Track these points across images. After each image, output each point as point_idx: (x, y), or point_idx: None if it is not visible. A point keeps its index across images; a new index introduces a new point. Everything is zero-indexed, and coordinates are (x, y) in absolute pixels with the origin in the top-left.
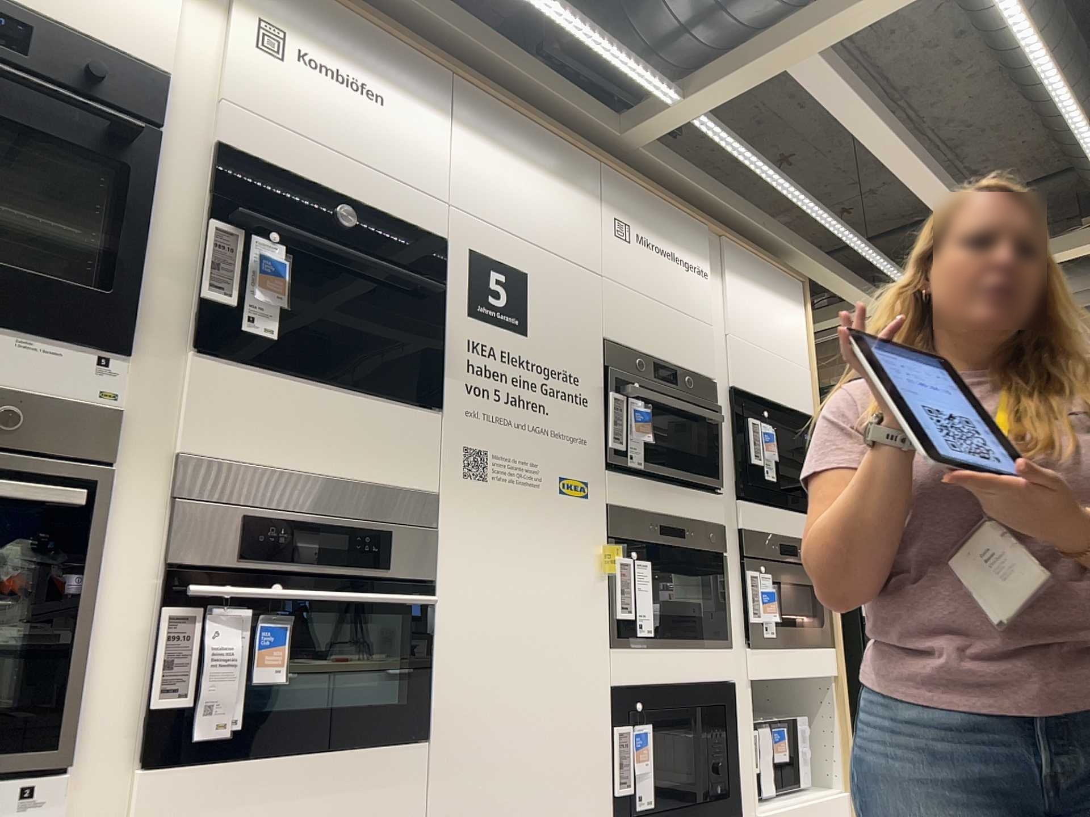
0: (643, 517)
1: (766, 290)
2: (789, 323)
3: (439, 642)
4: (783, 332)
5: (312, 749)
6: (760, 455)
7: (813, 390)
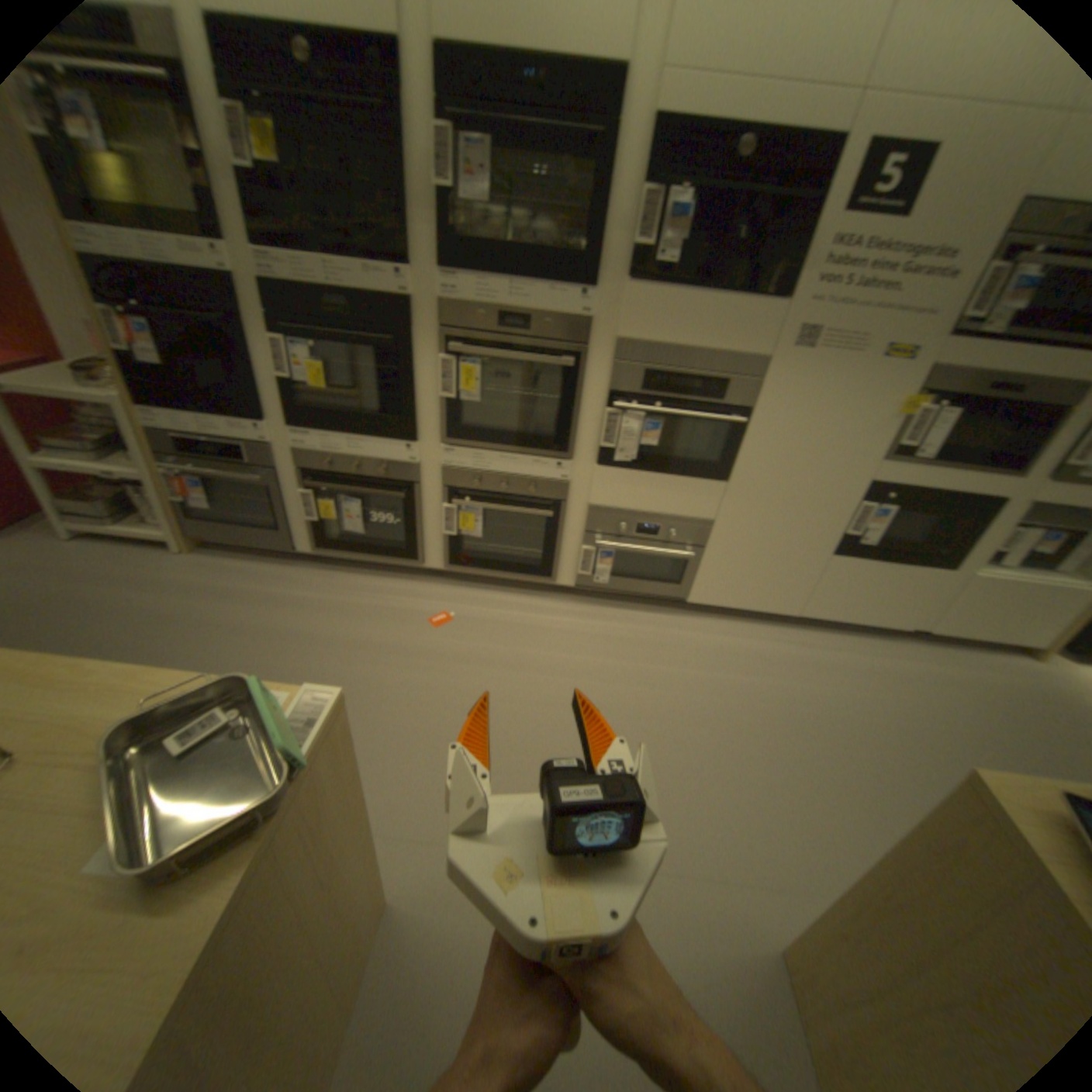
0: (972, 375)
1: None
2: None
3: (746, 439)
4: None
5: (666, 473)
6: None
7: None
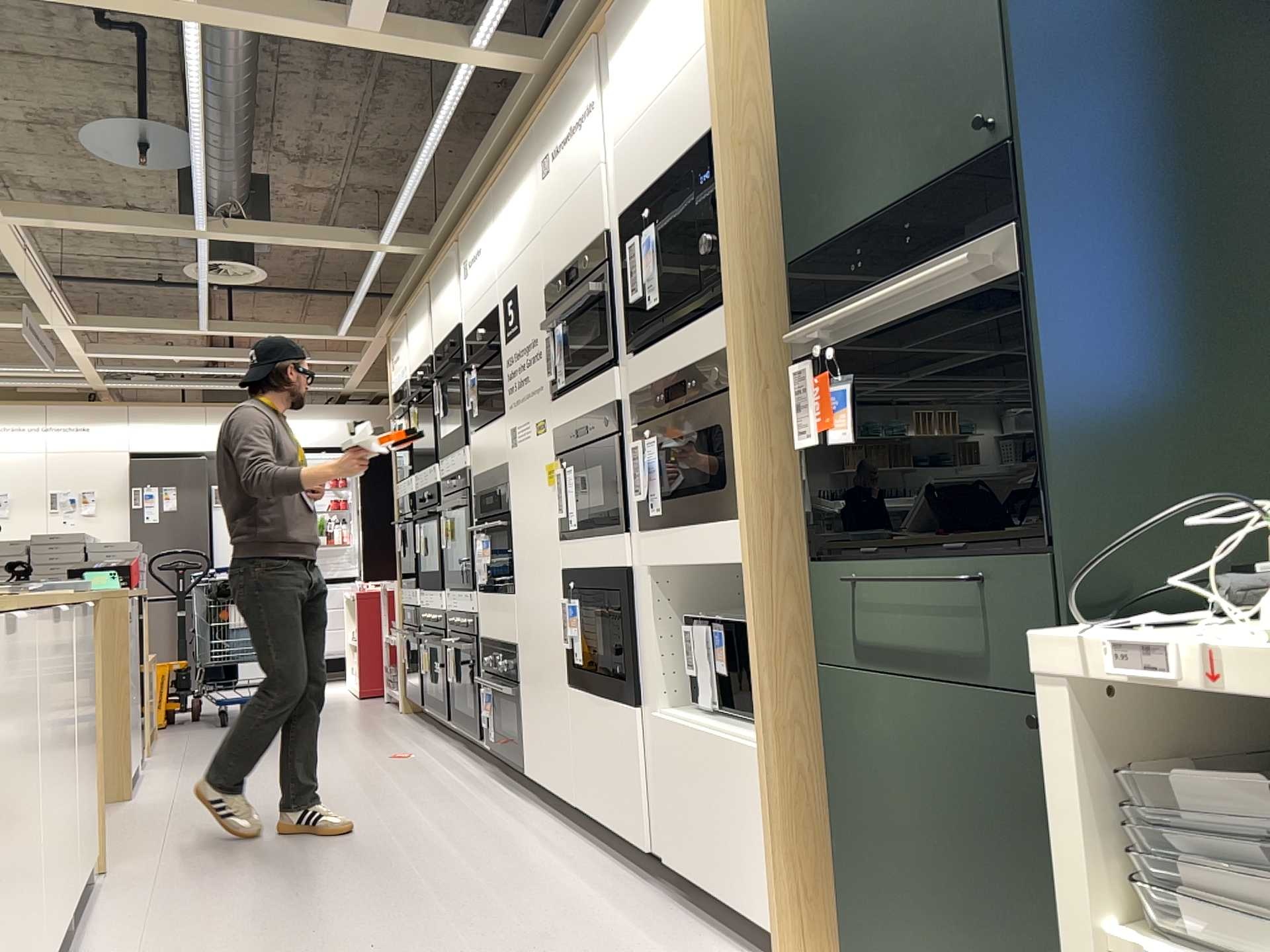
0: (566, 428)
1: (650, 3)
2: (680, 5)
3: (512, 543)
4: (672, 36)
5: (496, 592)
6: (639, 282)
7: (714, 73)
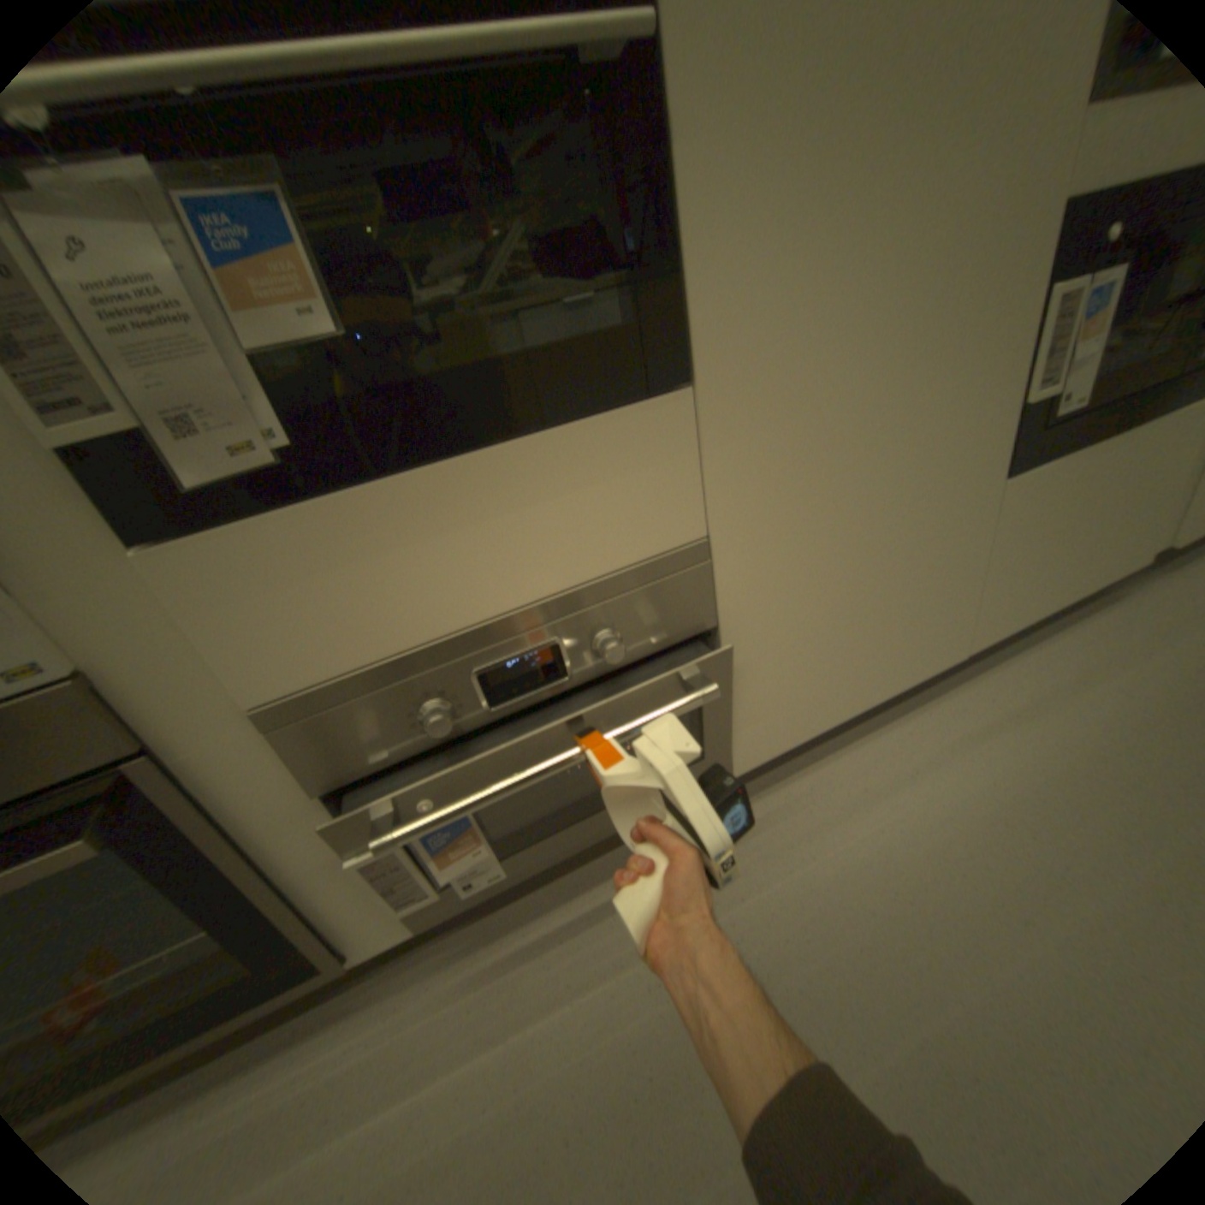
0: None
1: None
2: None
3: (681, 156)
4: None
5: (459, 441)
6: None
7: None
